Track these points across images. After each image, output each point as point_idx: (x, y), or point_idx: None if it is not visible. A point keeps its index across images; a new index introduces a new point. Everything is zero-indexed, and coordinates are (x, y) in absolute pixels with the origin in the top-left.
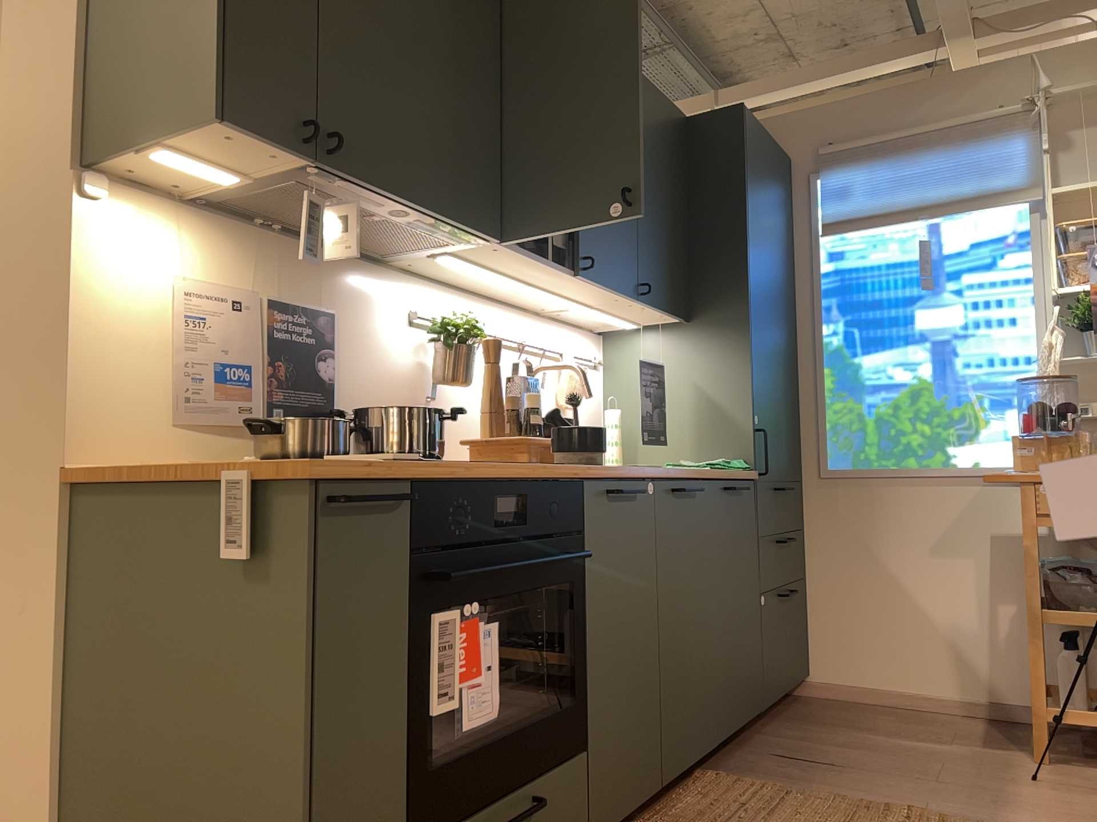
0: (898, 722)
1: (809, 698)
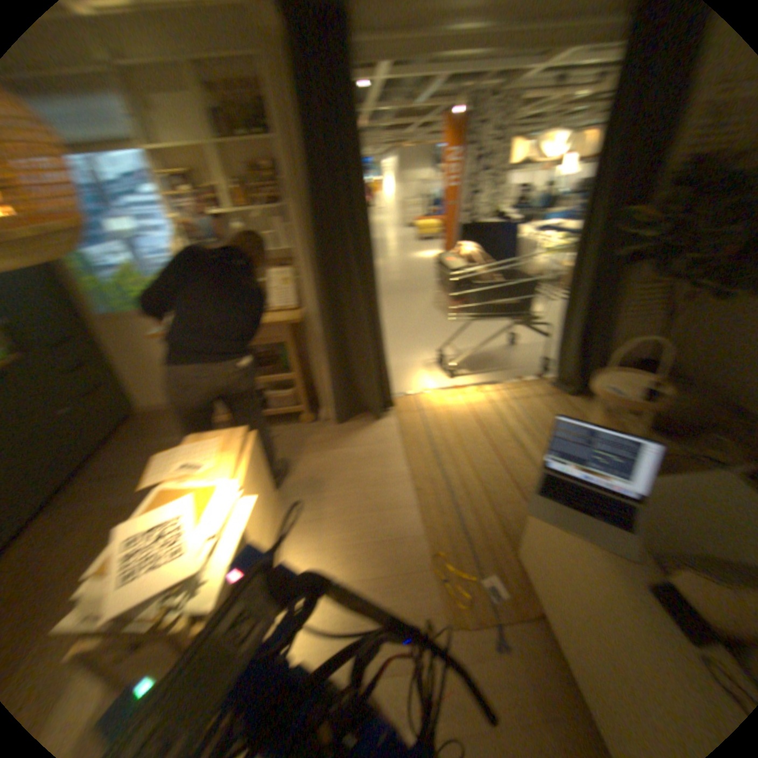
0: (164, 426)
1: (131, 419)
